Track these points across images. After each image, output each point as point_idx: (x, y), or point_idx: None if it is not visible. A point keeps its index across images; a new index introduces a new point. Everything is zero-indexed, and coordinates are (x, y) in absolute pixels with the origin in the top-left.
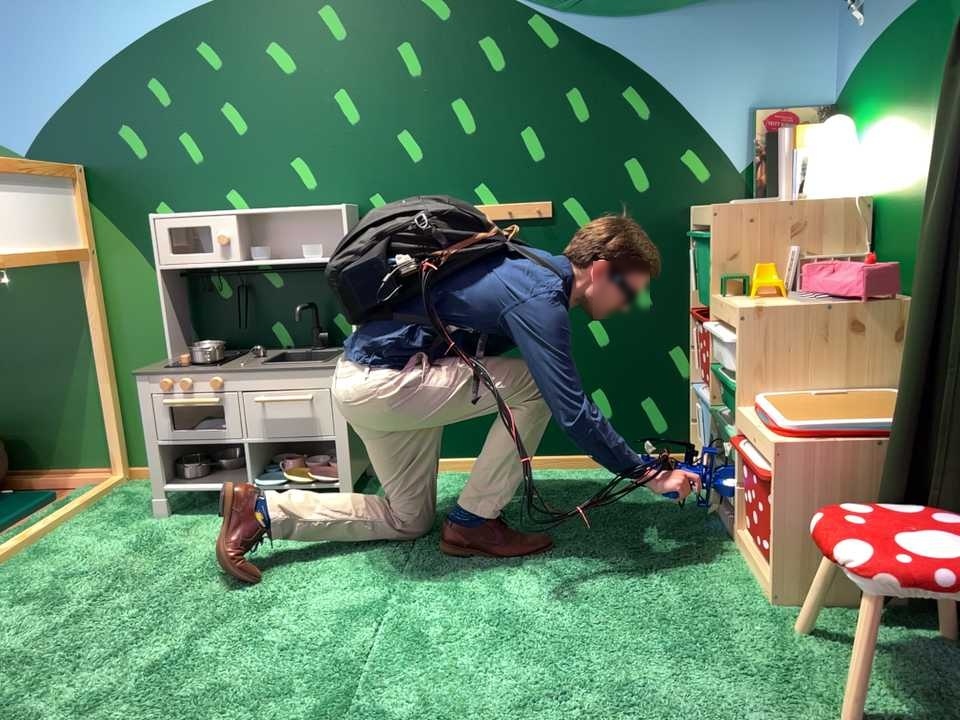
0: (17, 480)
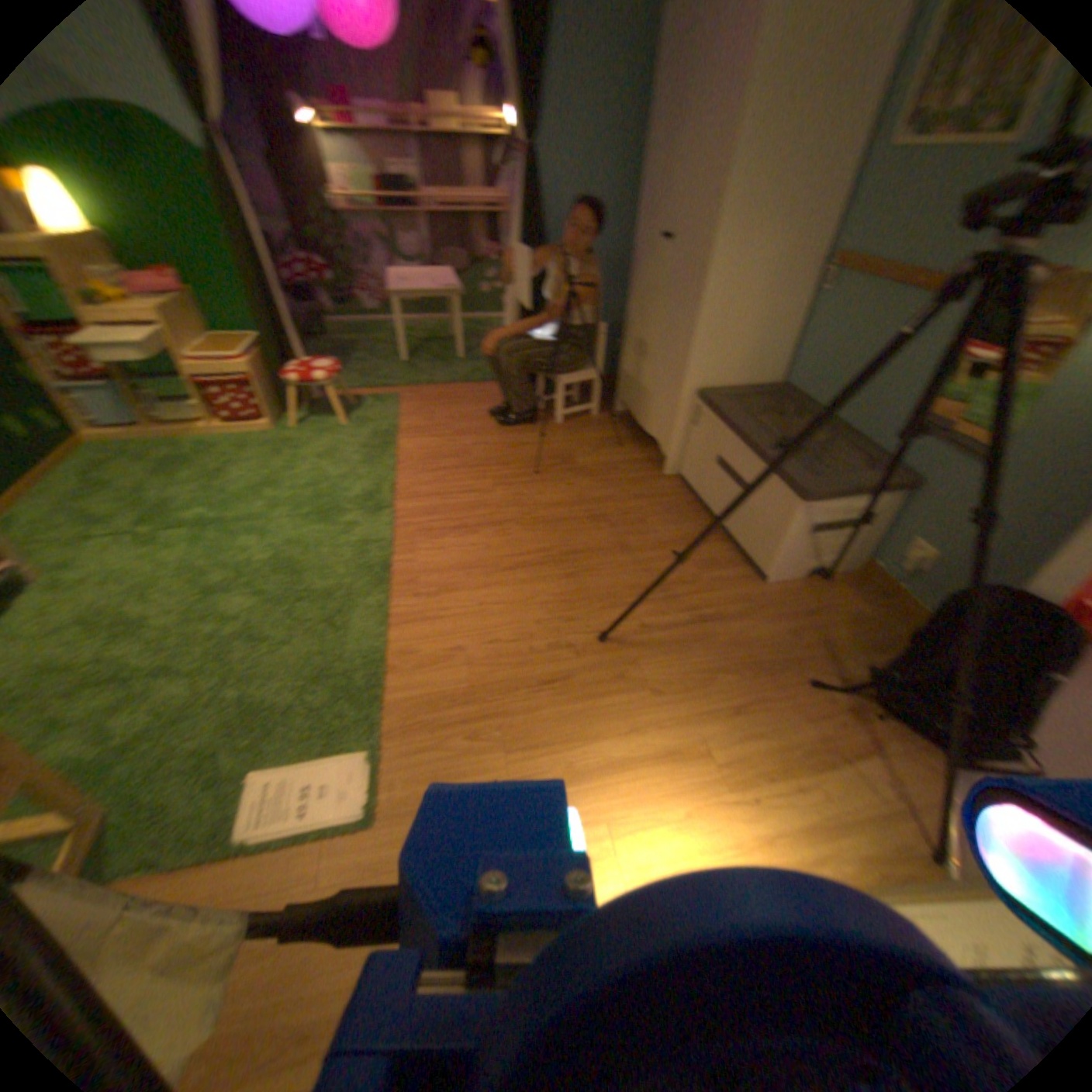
0: None
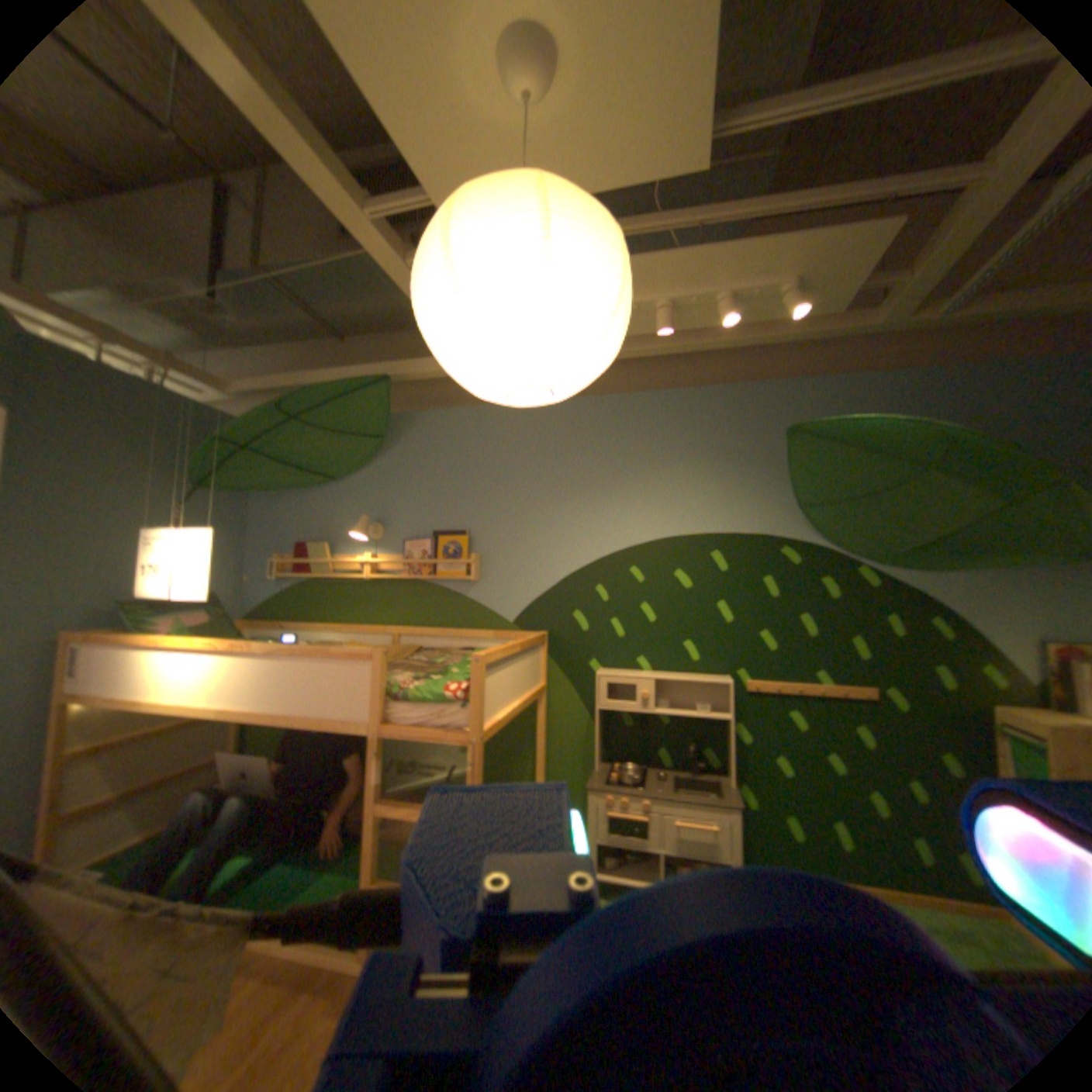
0: None
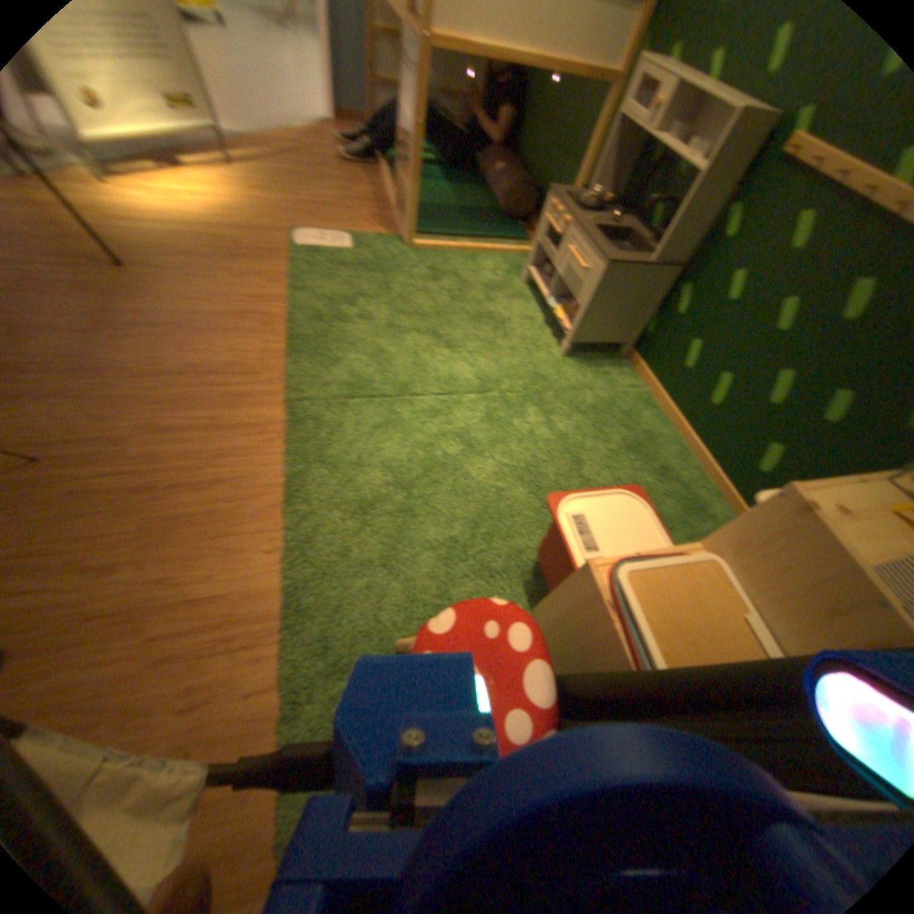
0: (532, 223)
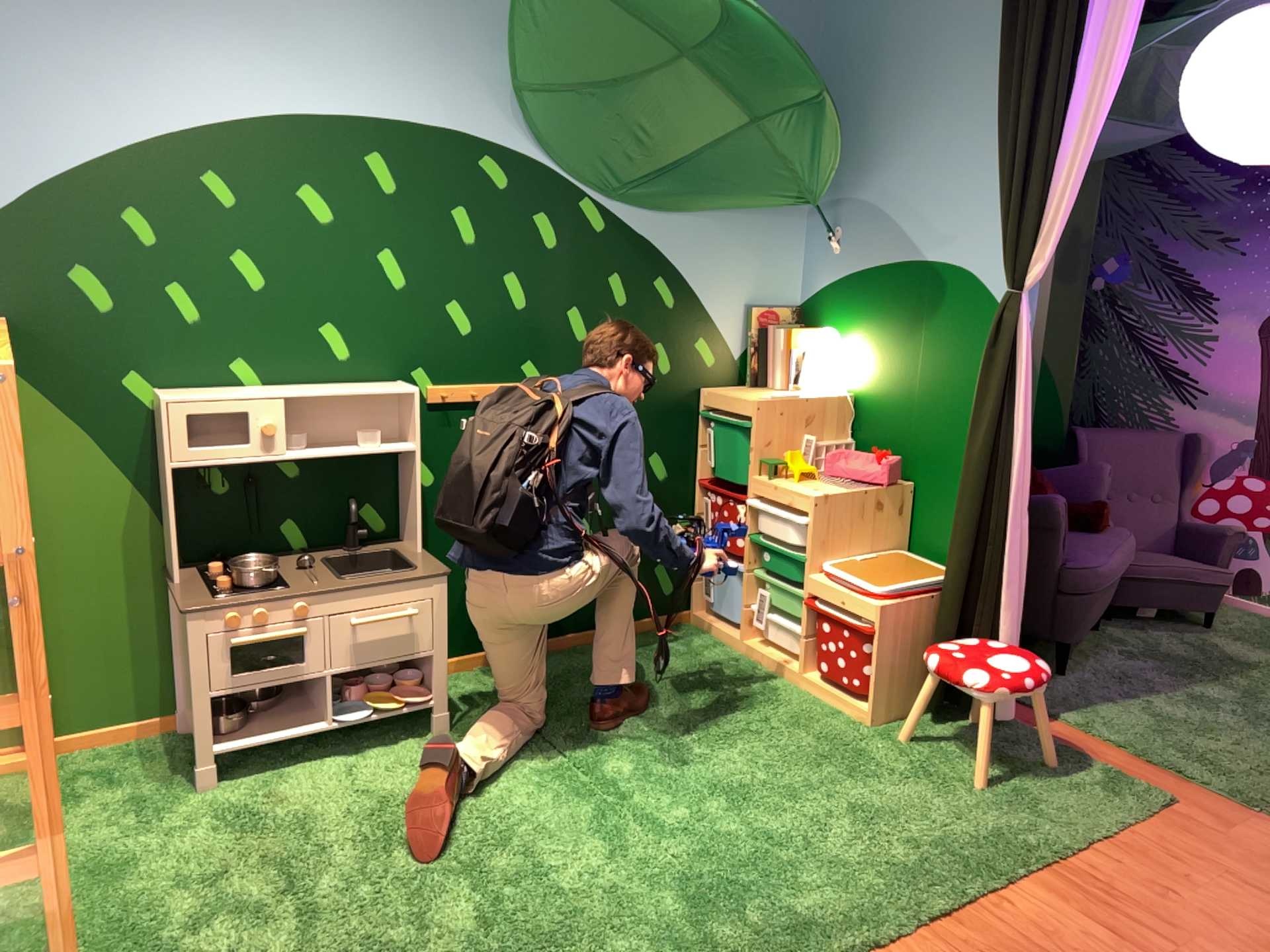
0: None
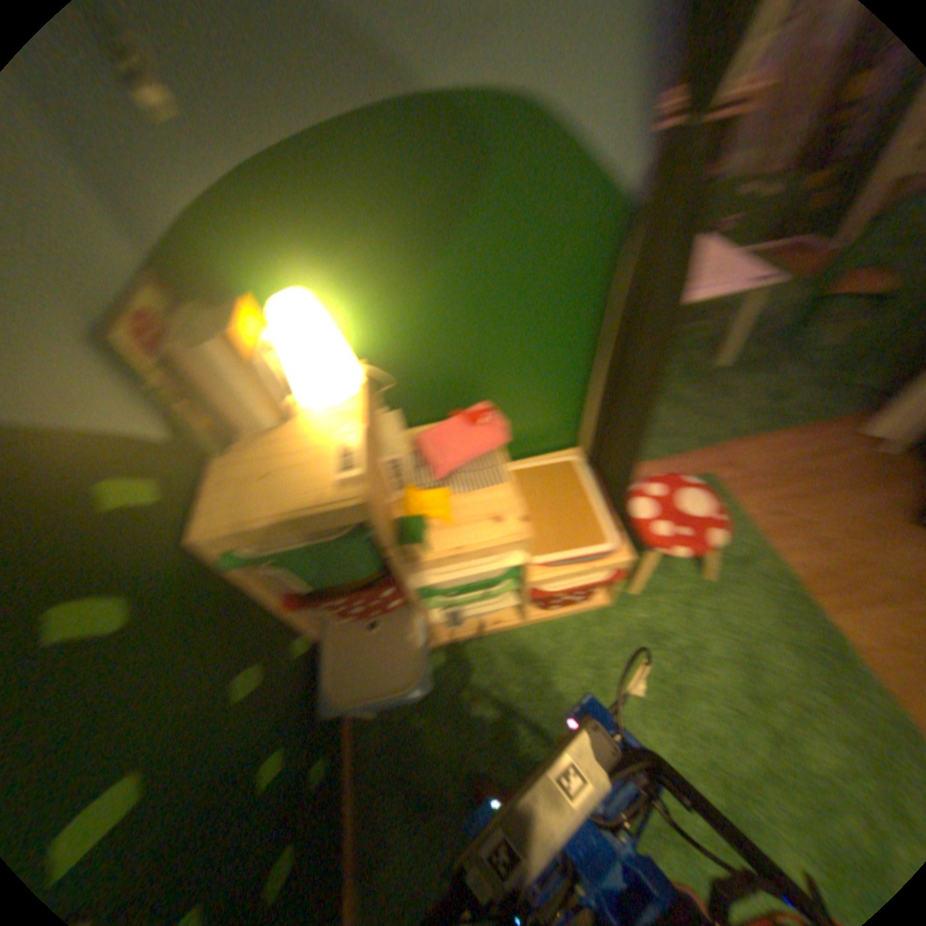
0: None
